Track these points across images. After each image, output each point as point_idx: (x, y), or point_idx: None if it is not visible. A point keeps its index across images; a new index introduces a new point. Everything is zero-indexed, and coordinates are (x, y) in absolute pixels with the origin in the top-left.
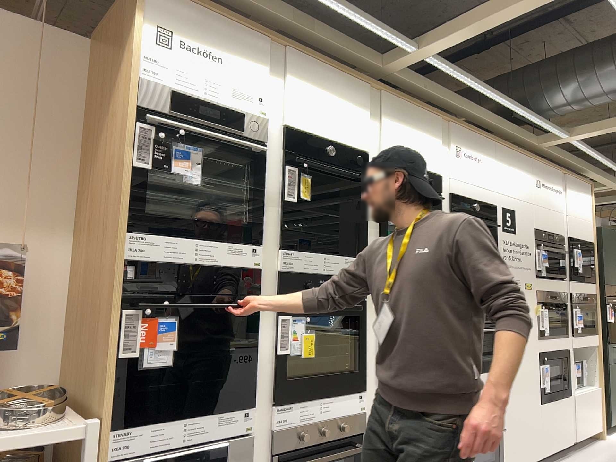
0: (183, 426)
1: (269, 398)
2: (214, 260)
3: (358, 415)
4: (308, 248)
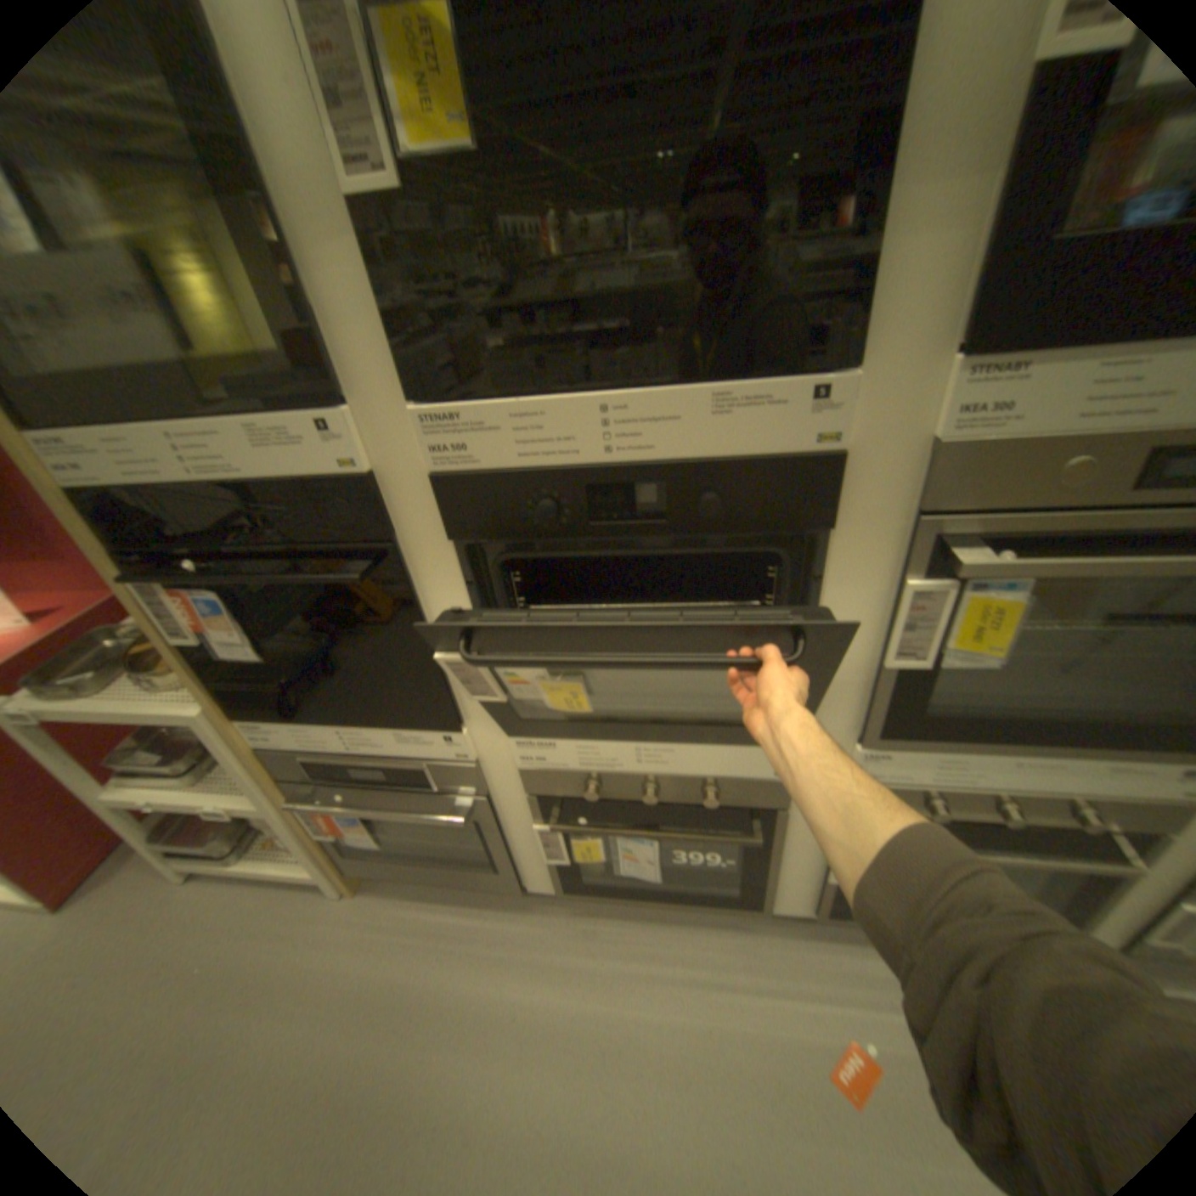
0: (330, 742)
1: (498, 730)
2: (222, 473)
3: (766, 795)
4: (528, 379)
